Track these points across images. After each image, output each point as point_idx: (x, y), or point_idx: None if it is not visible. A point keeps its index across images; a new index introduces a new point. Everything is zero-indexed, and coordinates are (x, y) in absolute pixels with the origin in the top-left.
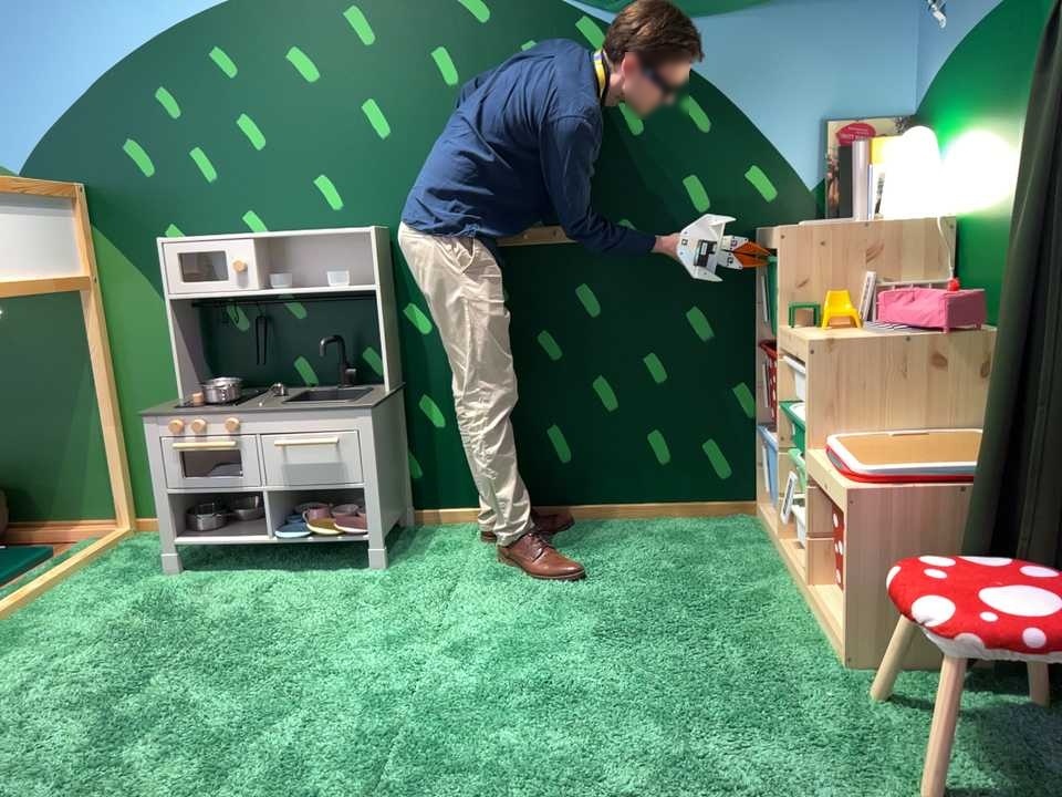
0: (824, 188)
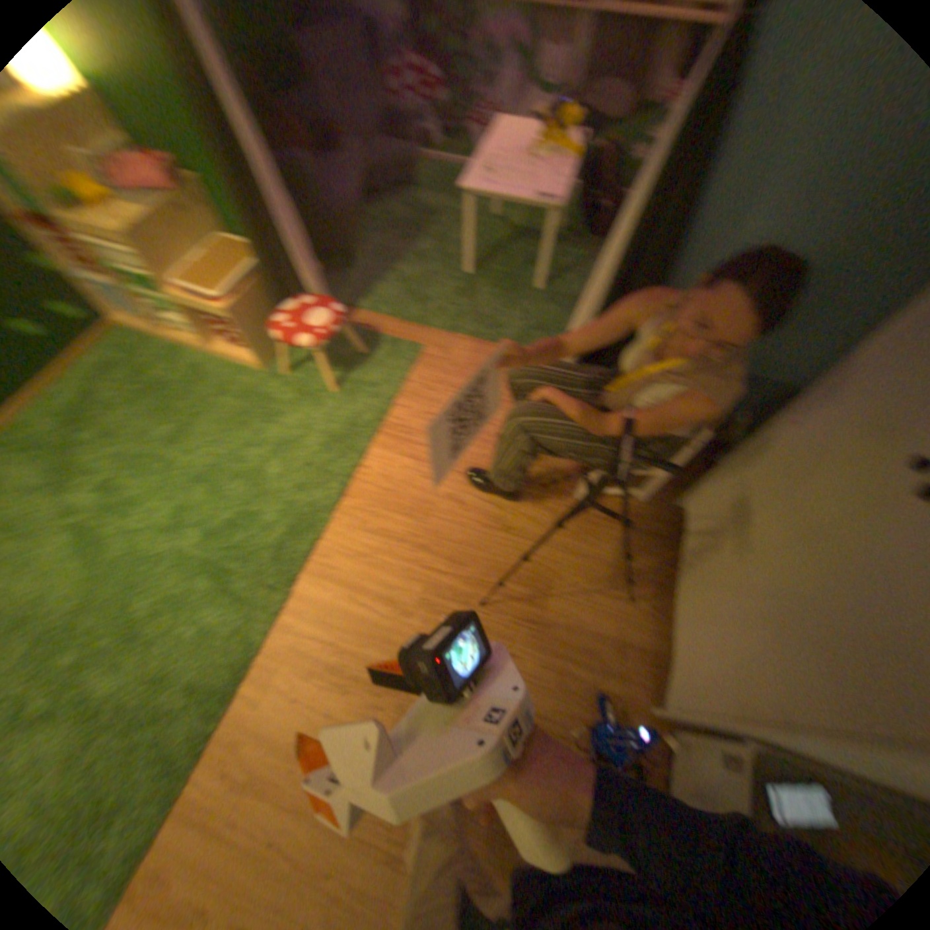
0: None
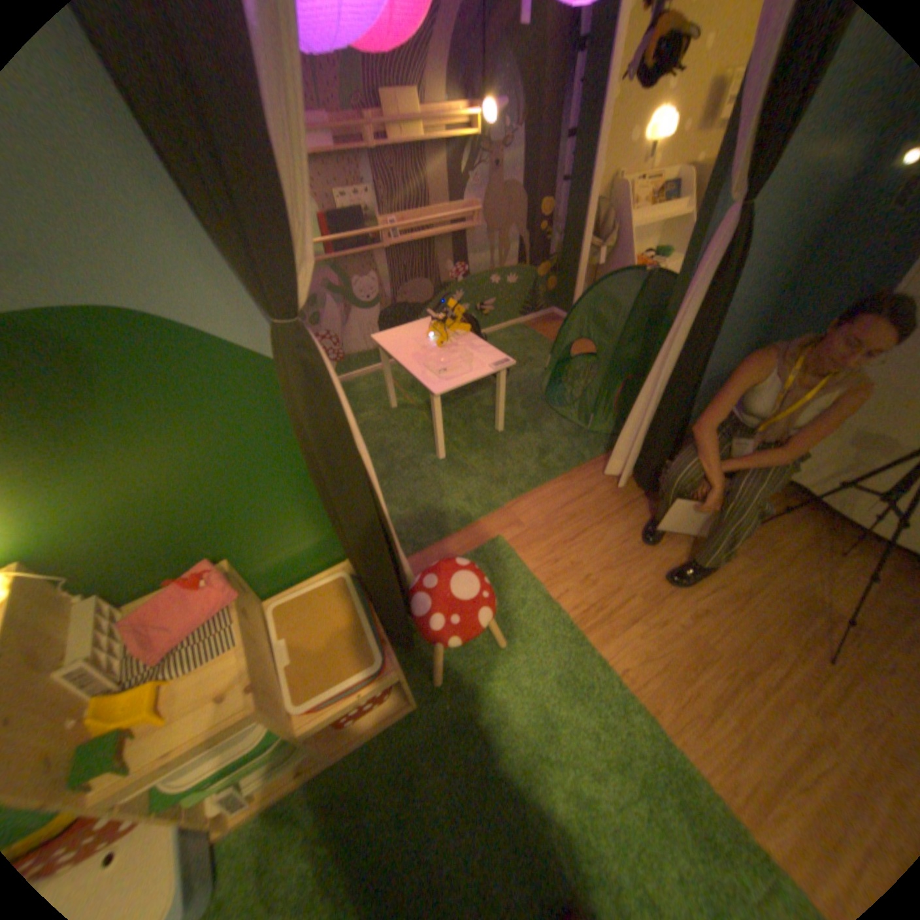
0: None
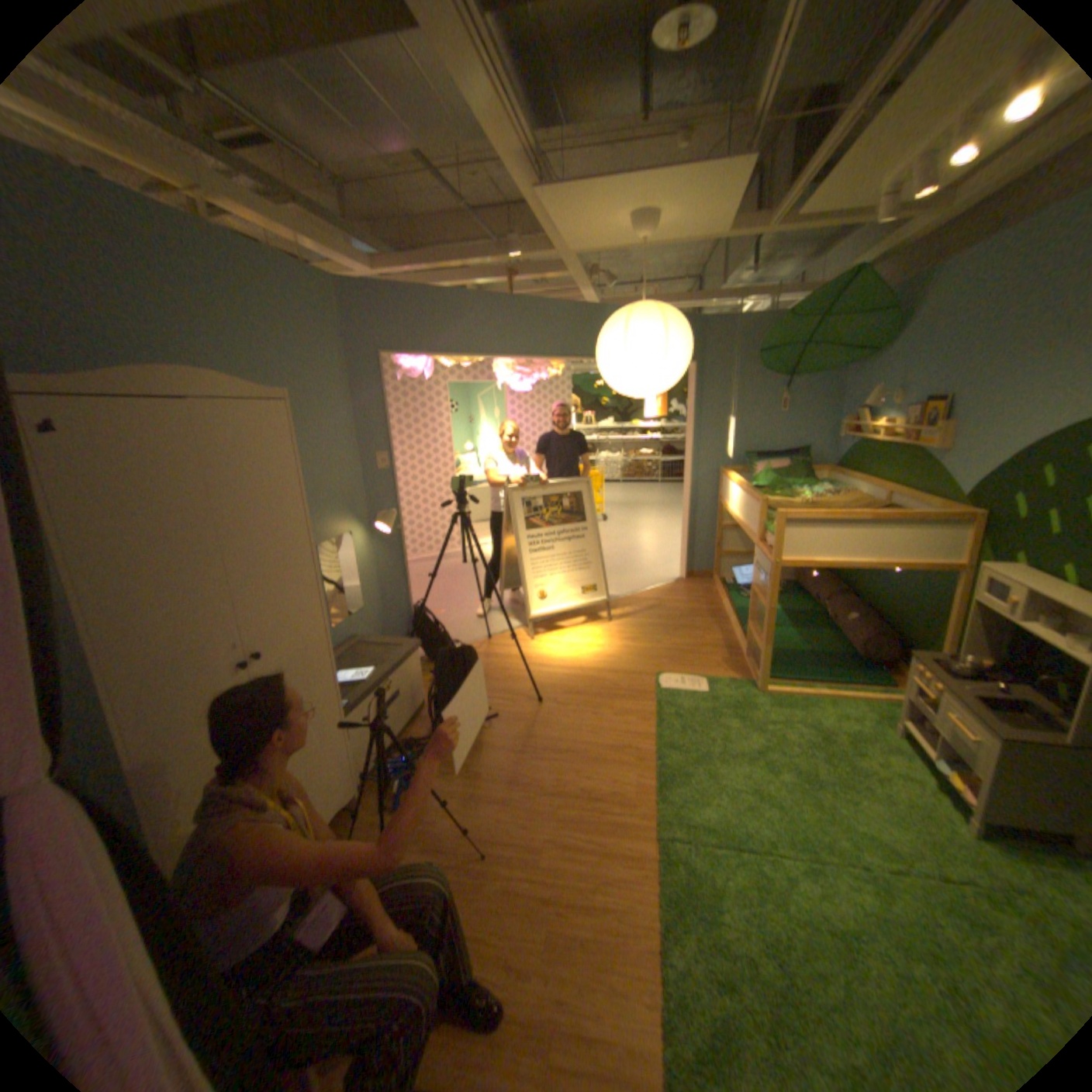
0: None
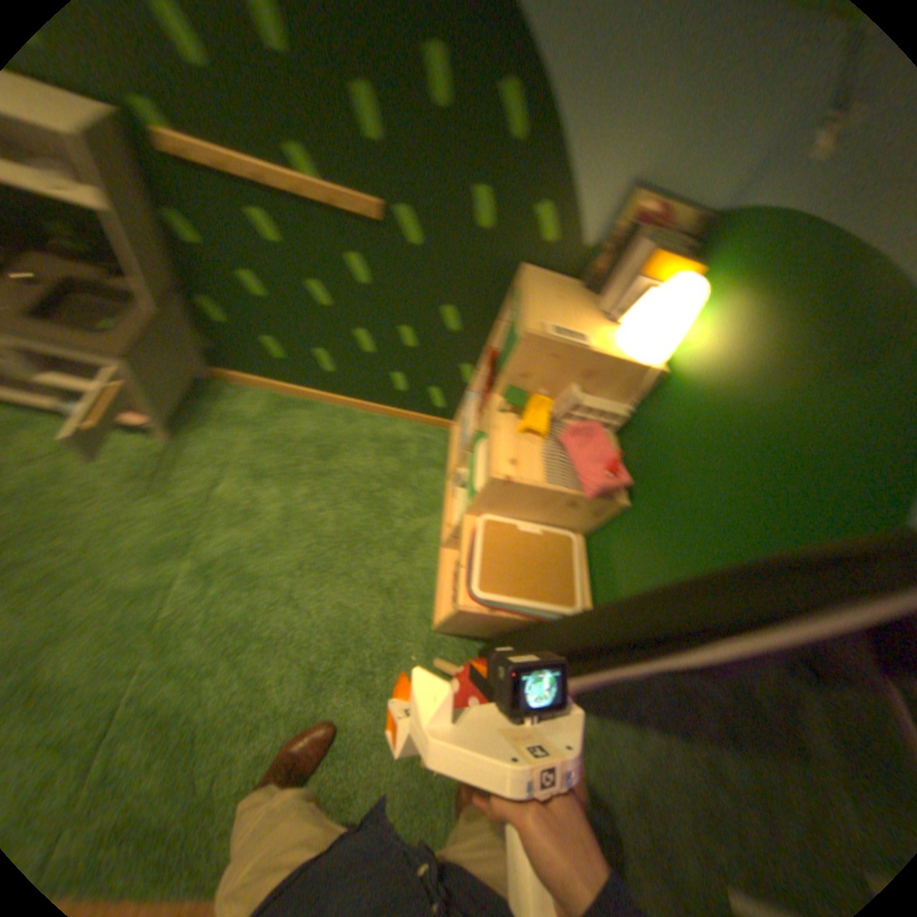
0: (598, 252)
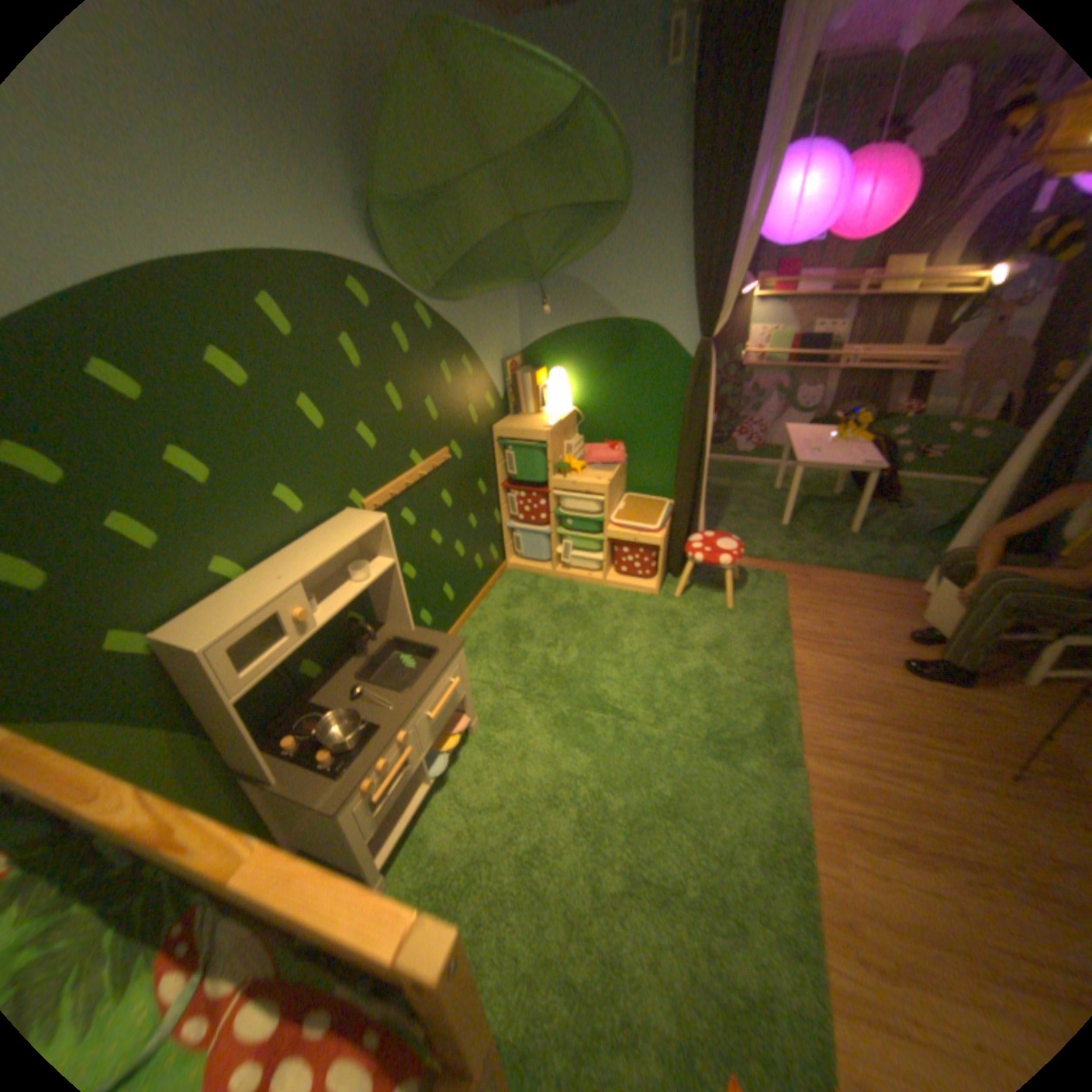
0: (504, 398)
